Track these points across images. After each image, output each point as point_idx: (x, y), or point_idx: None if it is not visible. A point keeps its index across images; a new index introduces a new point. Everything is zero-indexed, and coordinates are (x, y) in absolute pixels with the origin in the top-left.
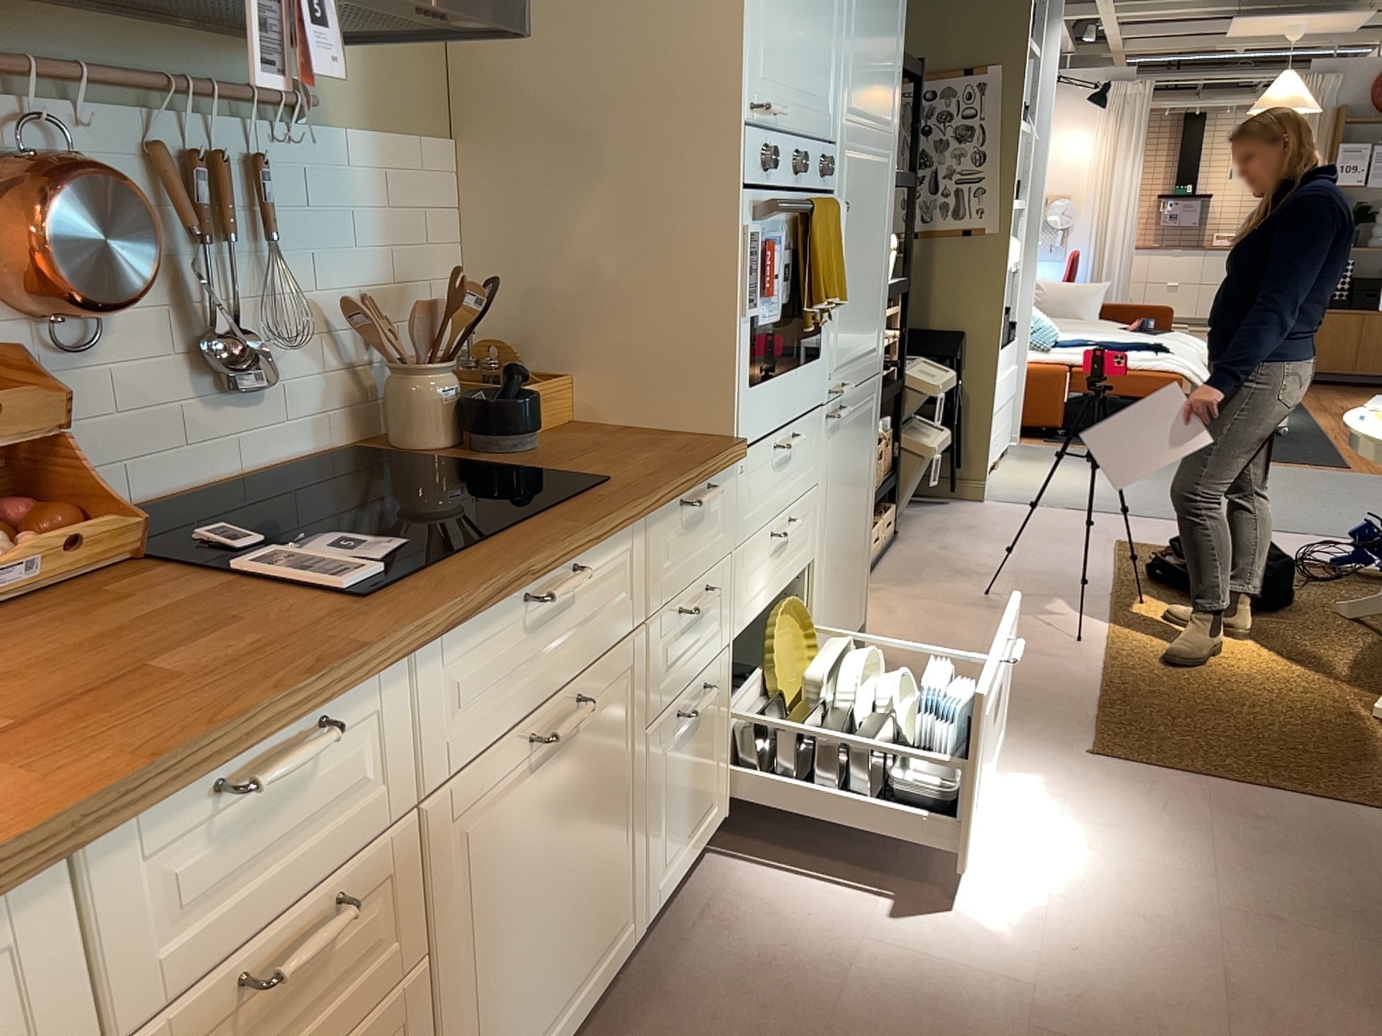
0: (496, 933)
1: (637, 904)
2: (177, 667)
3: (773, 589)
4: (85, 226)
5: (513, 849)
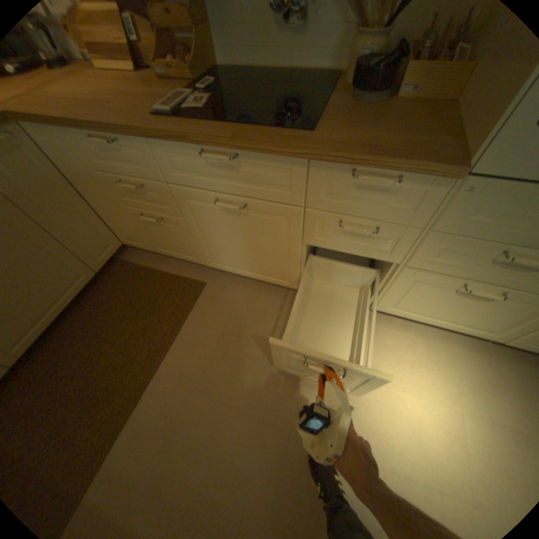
0: (213, 235)
1: (293, 281)
2: (114, 106)
3: (485, 278)
4: None
5: (217, 222)
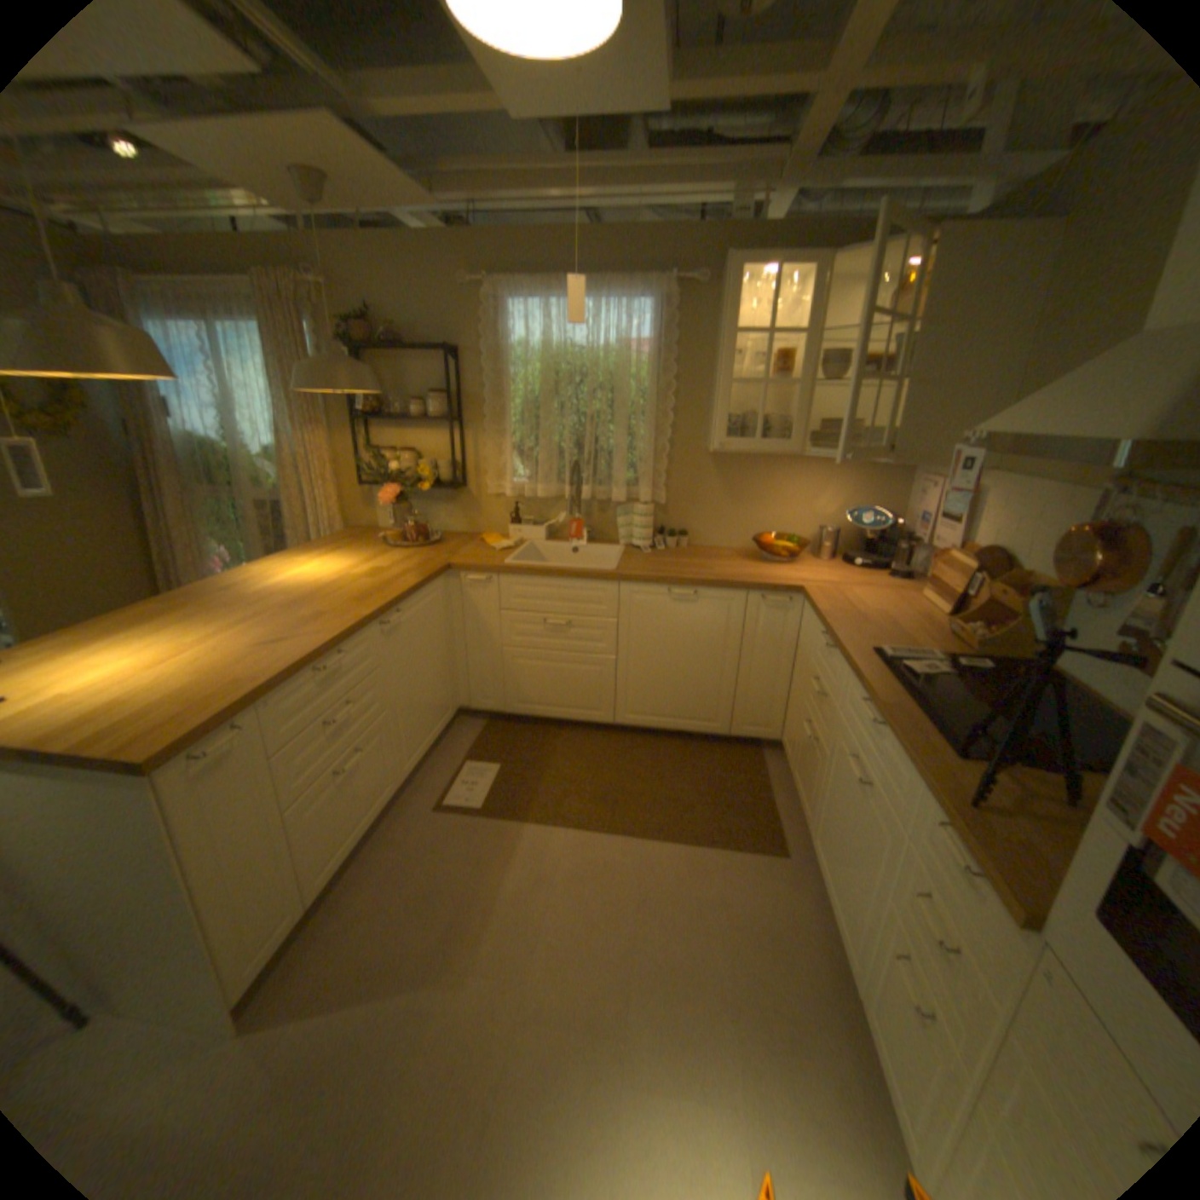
0: (836, 800)
1: (862, 976)
2: (865, 628)
3: None
4: (1070, 549)
5: (845, 785)
